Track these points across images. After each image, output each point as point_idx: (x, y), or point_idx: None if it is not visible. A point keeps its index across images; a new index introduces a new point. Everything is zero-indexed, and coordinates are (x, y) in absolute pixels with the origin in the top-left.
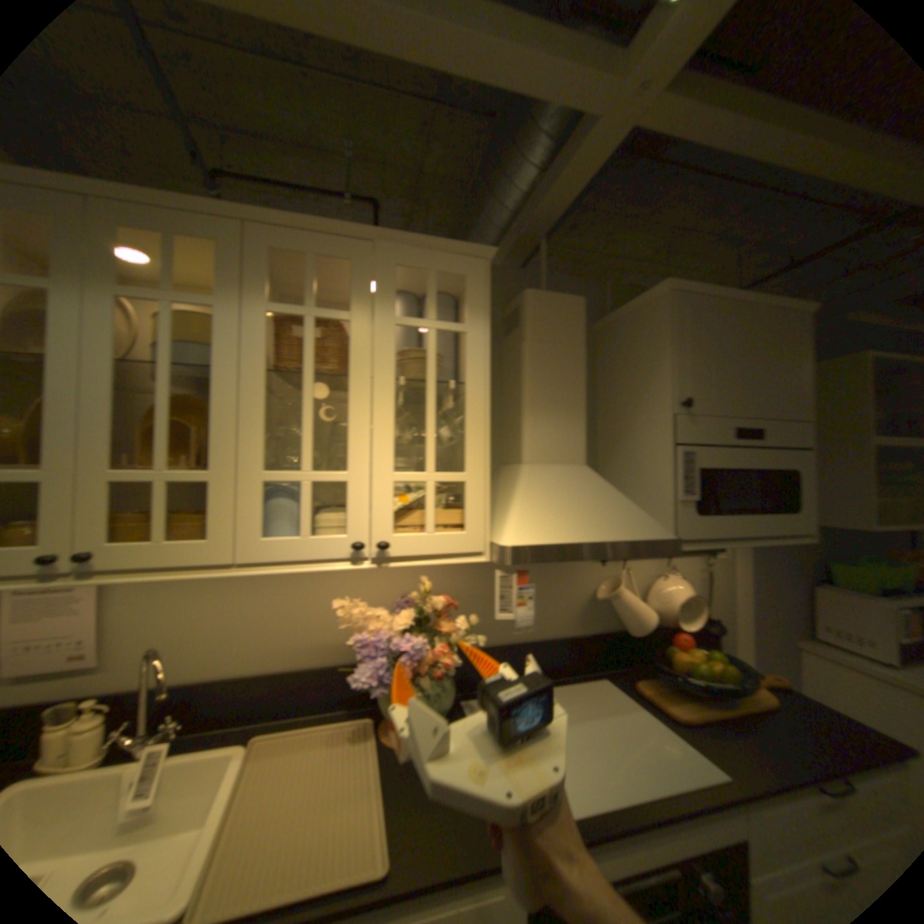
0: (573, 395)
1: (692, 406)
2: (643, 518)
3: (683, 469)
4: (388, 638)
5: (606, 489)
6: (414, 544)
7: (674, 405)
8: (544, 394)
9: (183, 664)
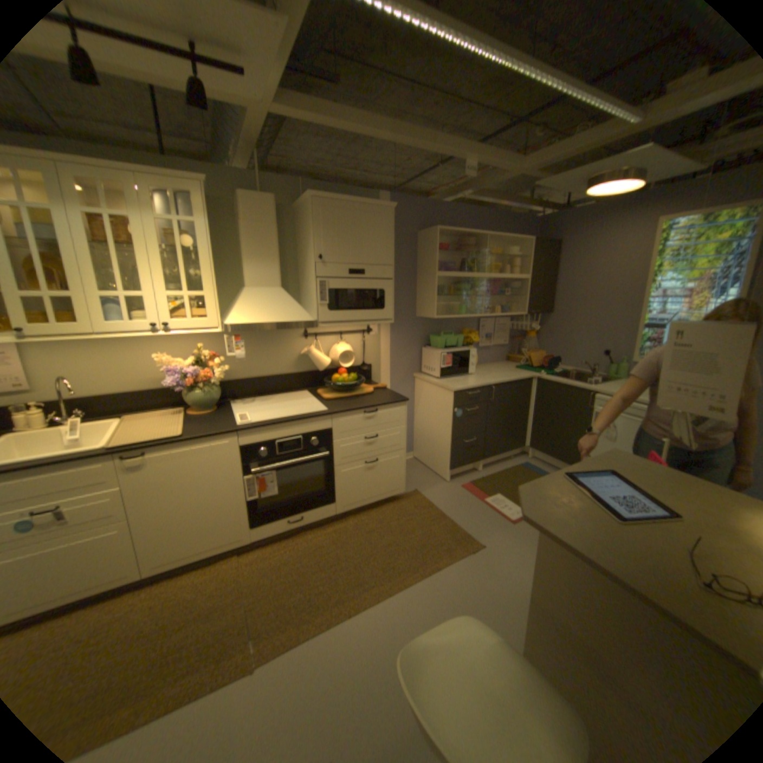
0: (269, 251)
1: (324, 259)
2: (301, 312)
3: (319, 289)
4: (183, 370)
5: (286, 299)
6: (182, 325)
7: (314, 258)
8: (253, 250)
9: (77, 389)
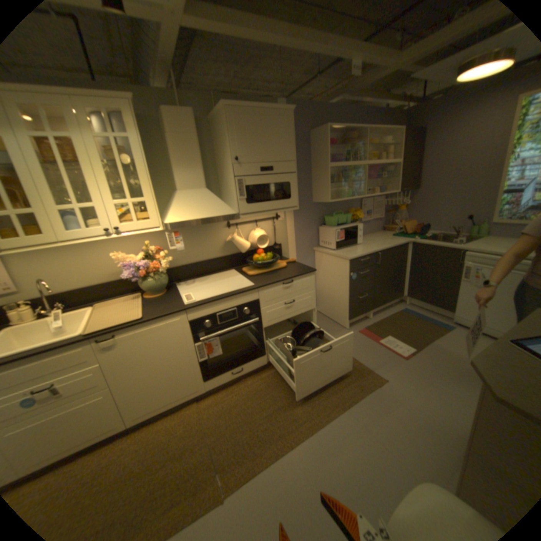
0: (194, 159)
1: (239, 160)
2: (225, 208)
3: (238, 187)
4: (136, 264)
5: (212, 198)
6: (130, 228)
7: (231, 161)
8: (180, 159)
9: (56, 287)
